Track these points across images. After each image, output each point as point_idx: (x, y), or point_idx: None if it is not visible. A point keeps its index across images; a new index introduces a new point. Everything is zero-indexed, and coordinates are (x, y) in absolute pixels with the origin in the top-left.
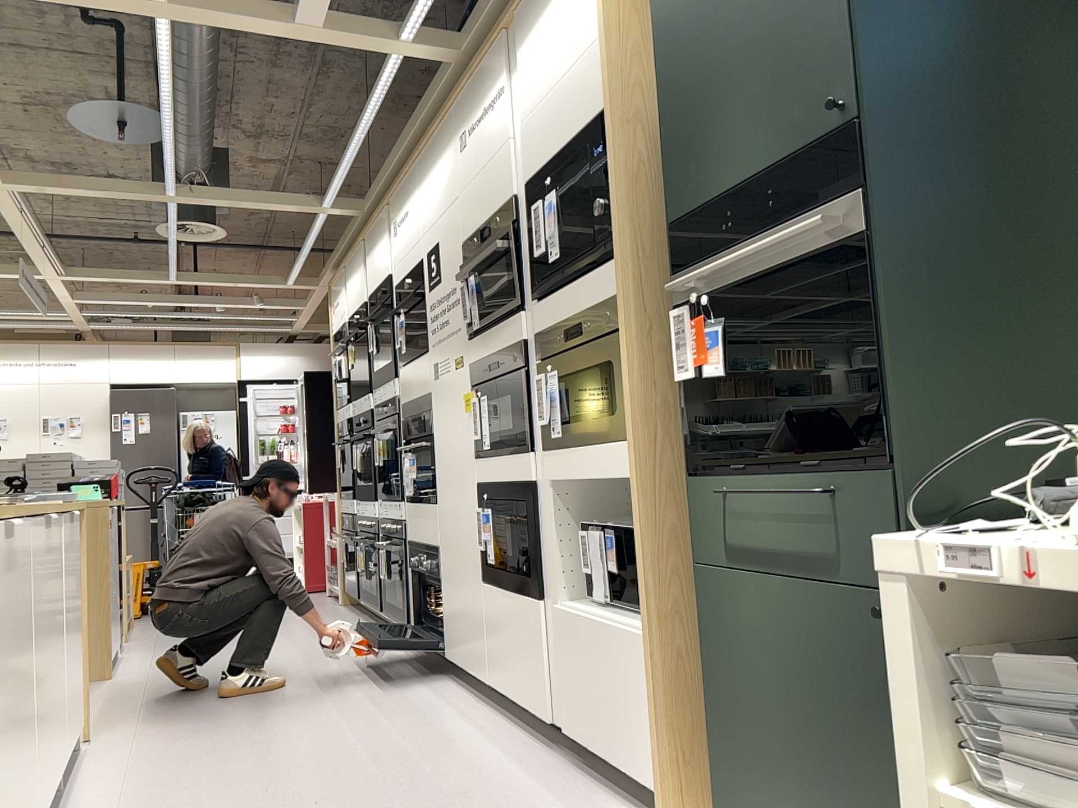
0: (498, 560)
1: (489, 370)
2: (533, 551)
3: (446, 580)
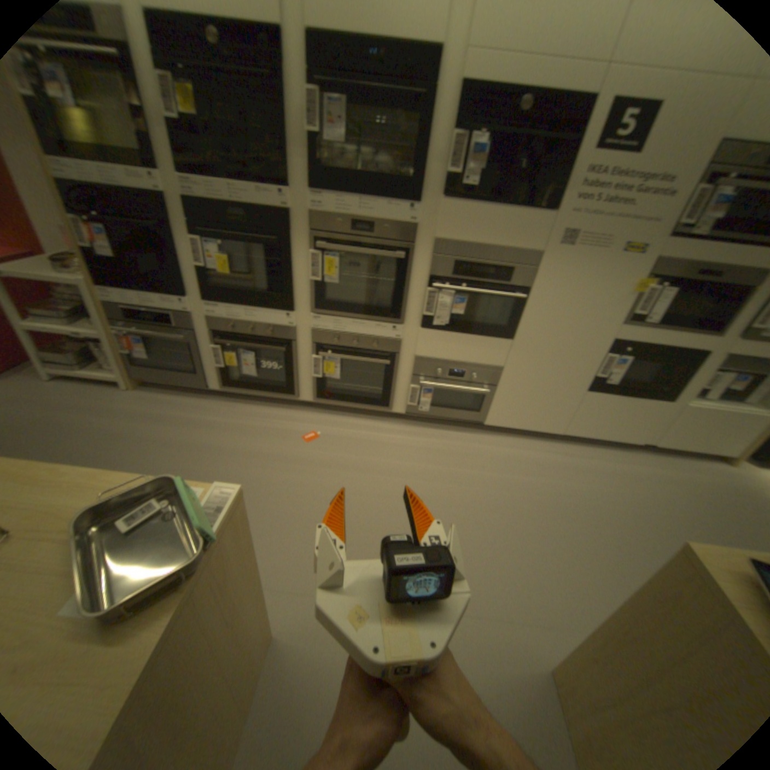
0: (624, 382)
1: (697, 274)
2: (681, 382)
3: (508, 386)
